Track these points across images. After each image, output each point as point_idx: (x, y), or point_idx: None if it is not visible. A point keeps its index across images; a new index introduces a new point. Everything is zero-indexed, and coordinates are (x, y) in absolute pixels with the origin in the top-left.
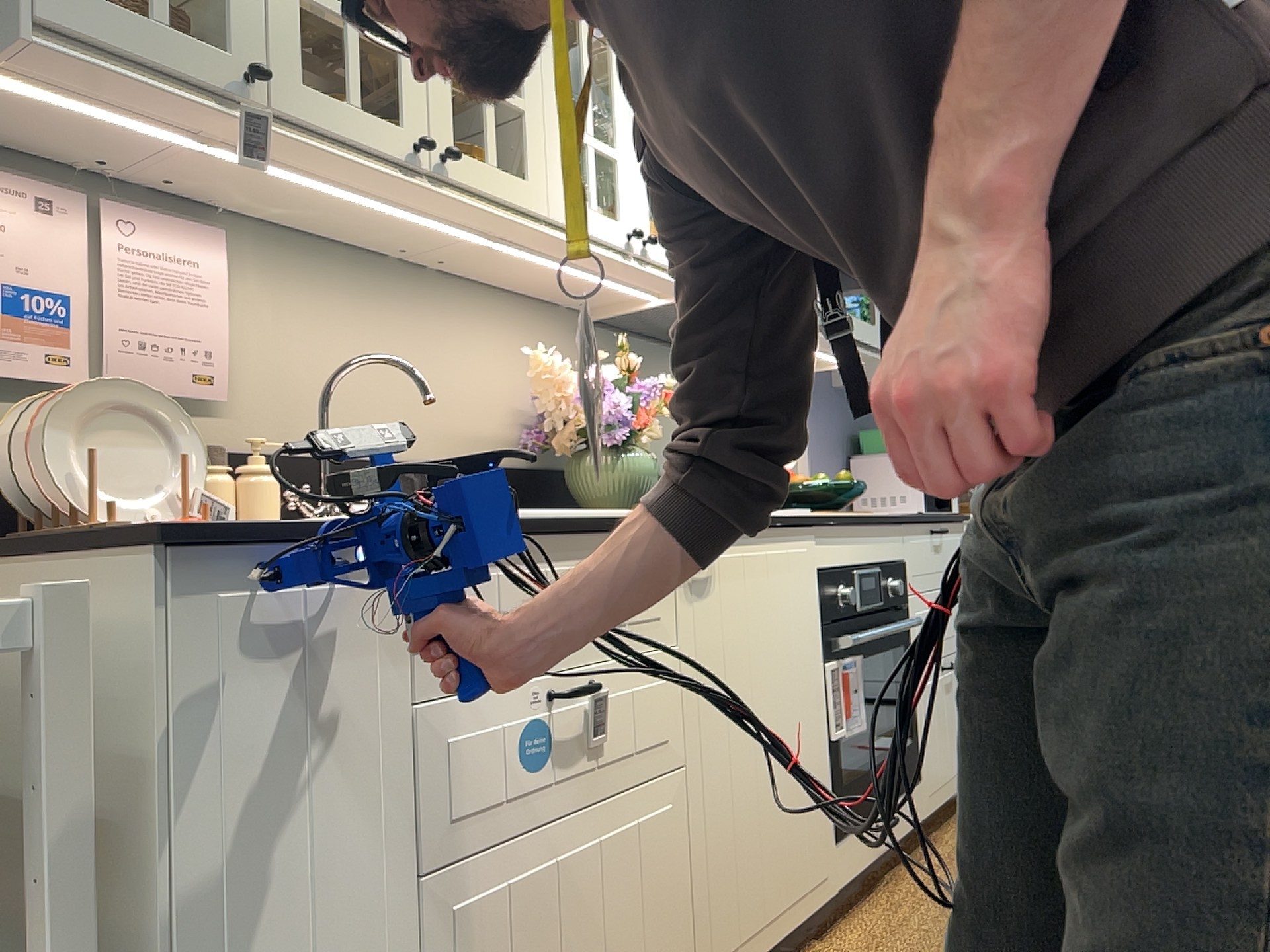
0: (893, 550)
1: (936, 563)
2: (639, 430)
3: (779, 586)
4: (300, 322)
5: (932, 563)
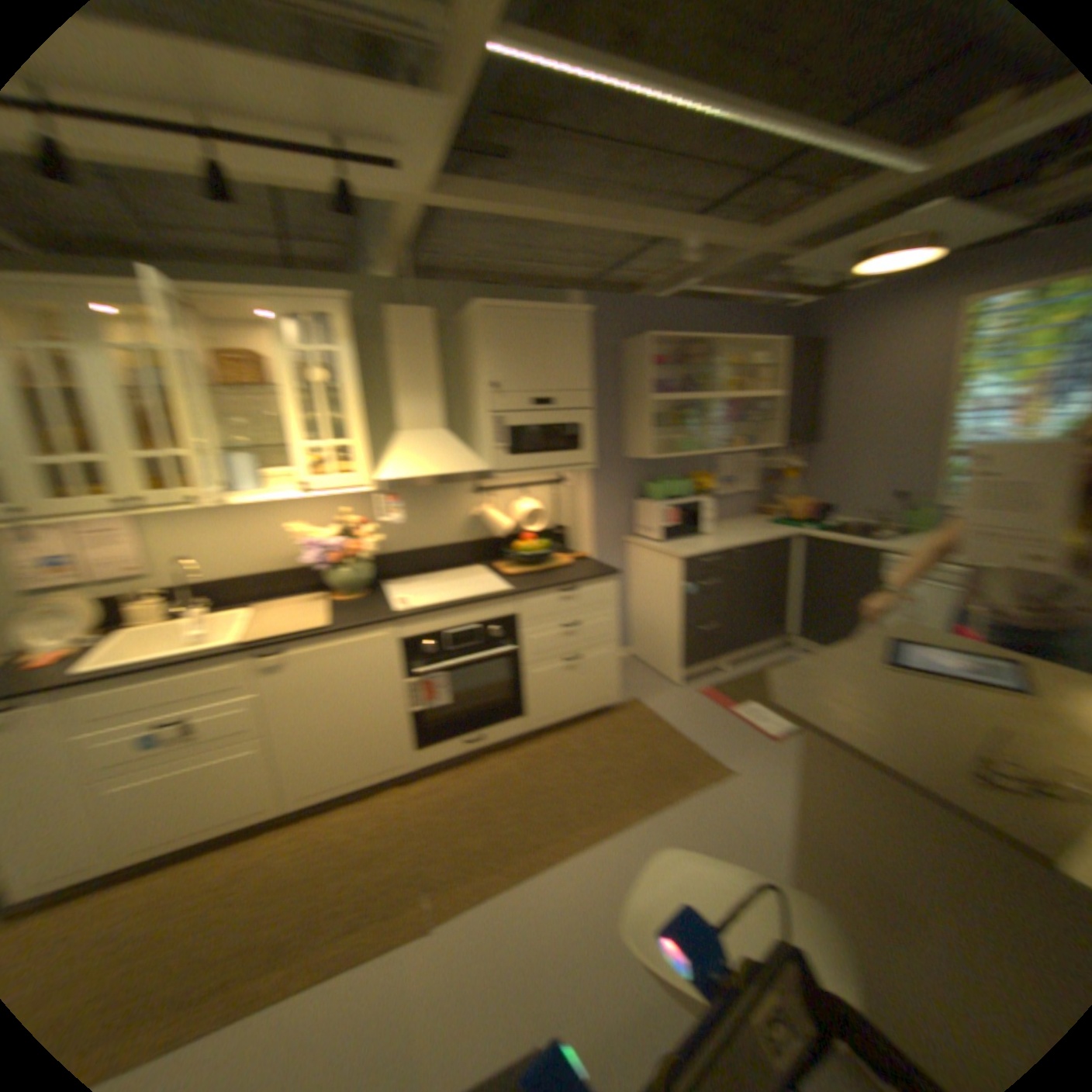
0: (493, 613)
1: (556, 608)
2: (331, 563)
3: (343, 657)
4: (167, 535)
5: (550, 609)
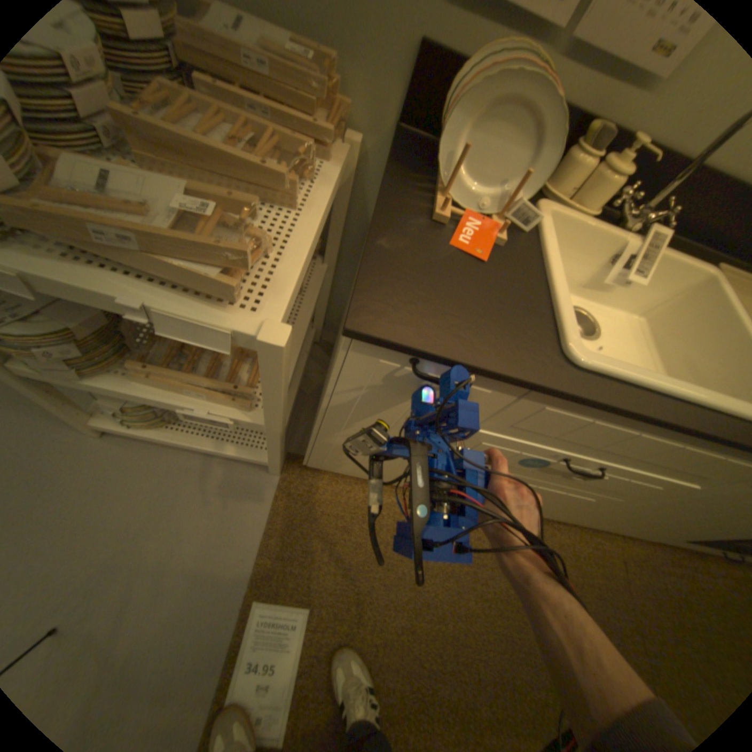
0: None
1: None
2: None
3: None
4: None
5: None
